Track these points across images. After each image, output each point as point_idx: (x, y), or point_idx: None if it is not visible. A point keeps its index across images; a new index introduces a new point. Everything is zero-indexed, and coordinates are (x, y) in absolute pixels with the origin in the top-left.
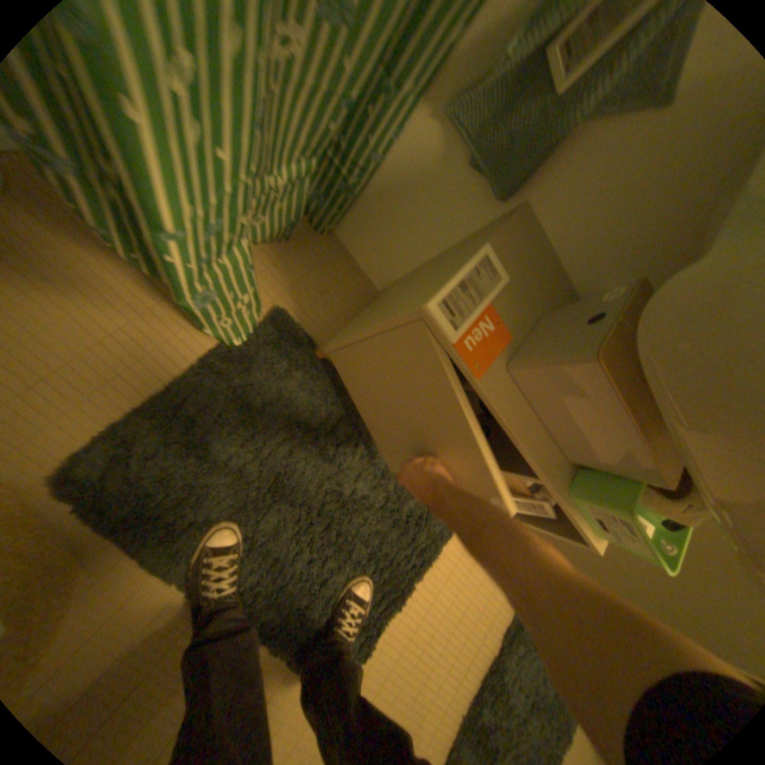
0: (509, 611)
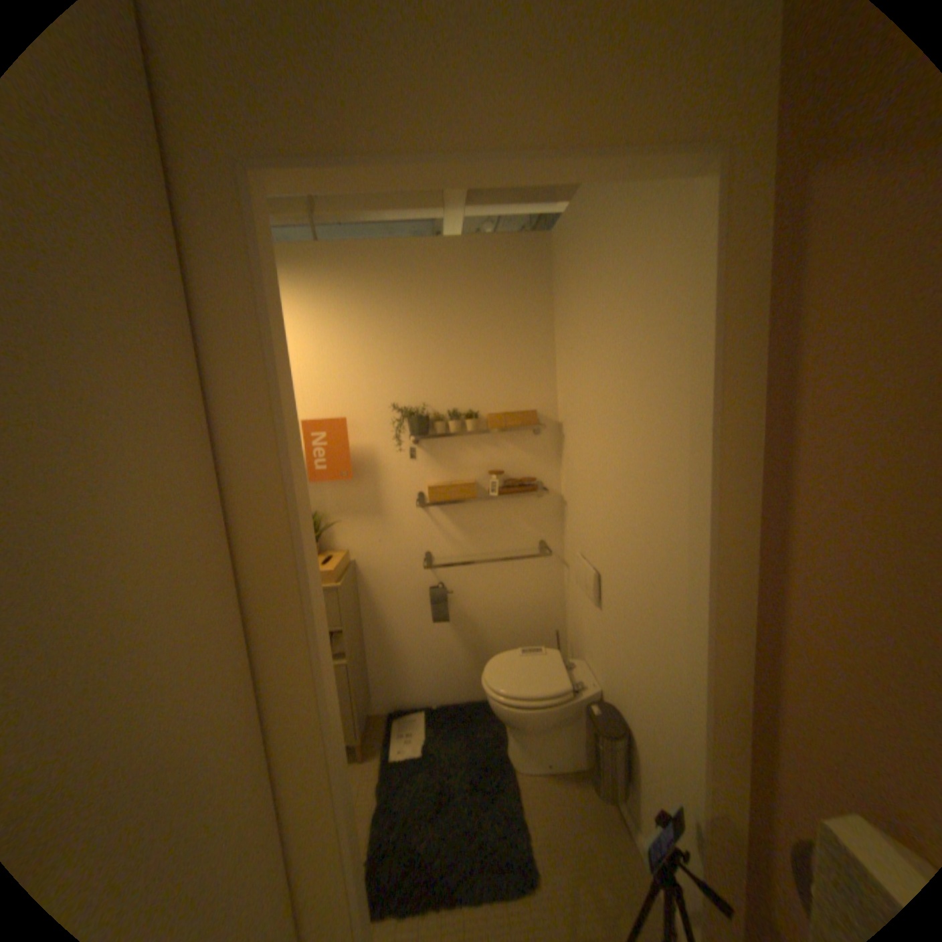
0: (365, 781)
